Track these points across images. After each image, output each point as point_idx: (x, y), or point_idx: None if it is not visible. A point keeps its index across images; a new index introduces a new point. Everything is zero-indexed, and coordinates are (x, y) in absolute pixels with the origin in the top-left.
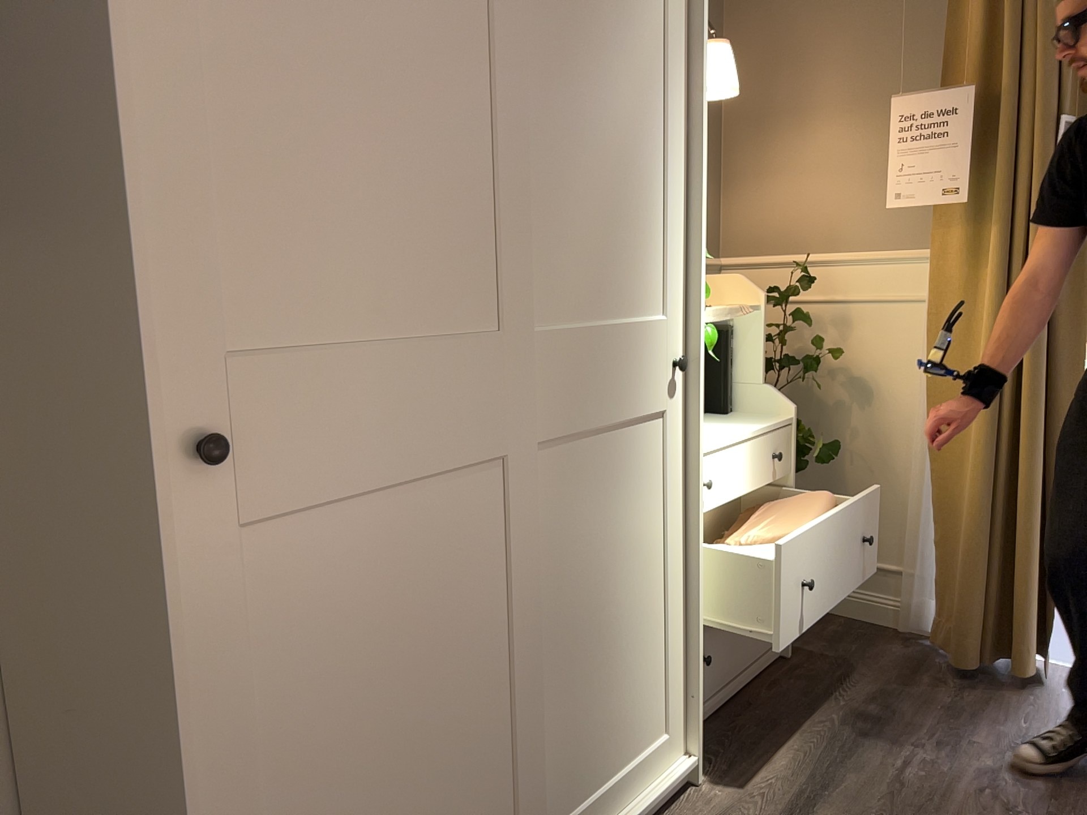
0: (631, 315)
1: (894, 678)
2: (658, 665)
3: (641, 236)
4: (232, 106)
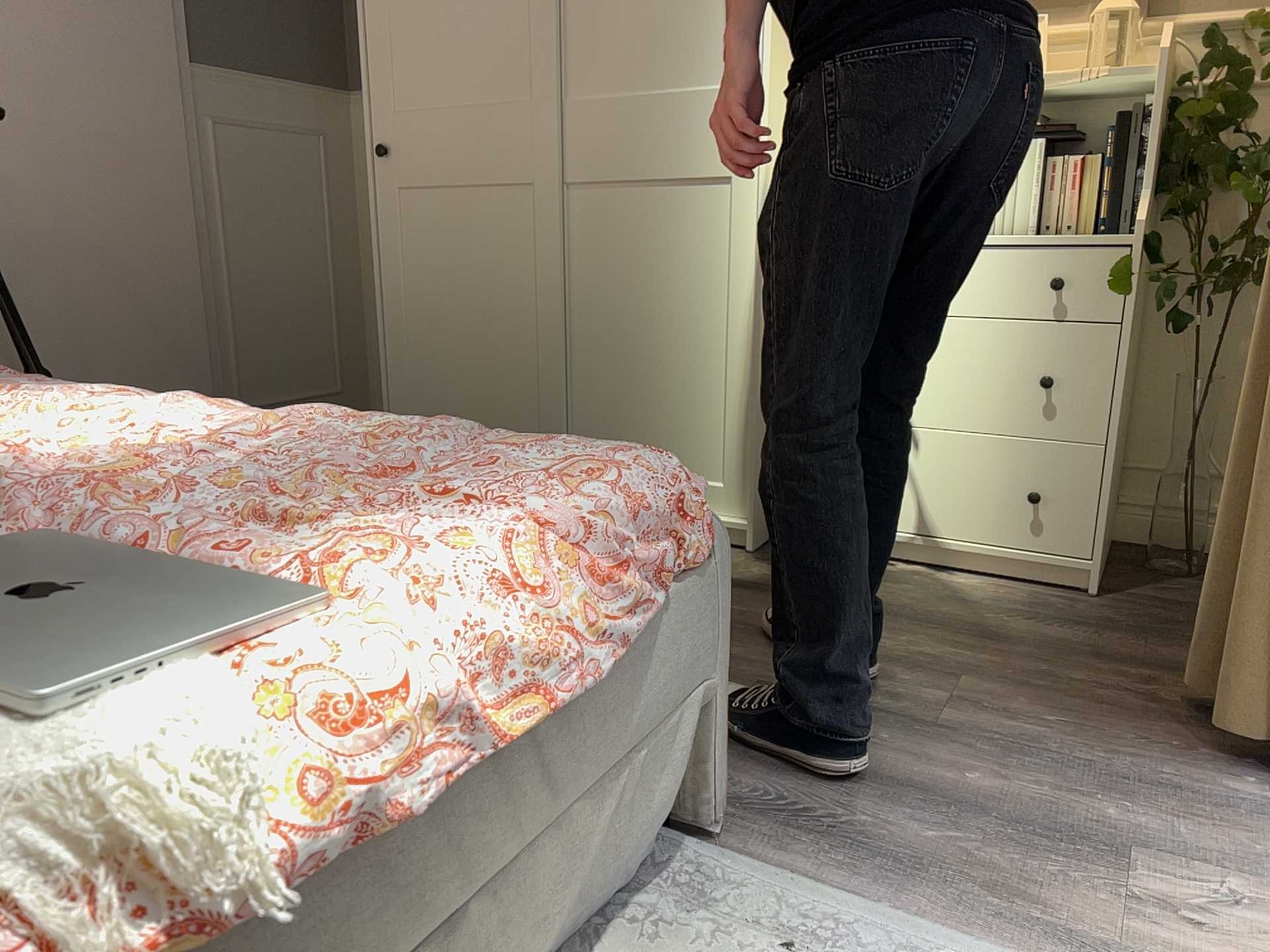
0: (684, 88)
1: (1124, 657)
2: (717, 414)
3: (702, 15)
4: (401, 7)
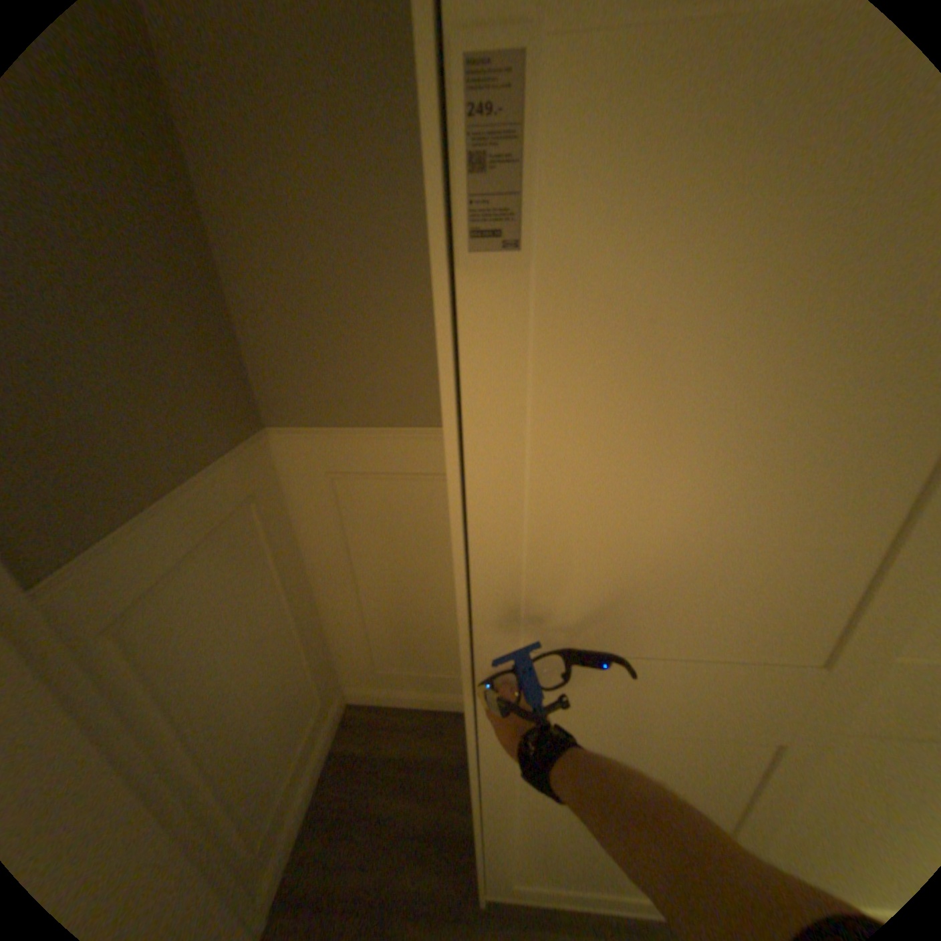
0: None
1: None
2: None
3: None
4: (542, 513)
